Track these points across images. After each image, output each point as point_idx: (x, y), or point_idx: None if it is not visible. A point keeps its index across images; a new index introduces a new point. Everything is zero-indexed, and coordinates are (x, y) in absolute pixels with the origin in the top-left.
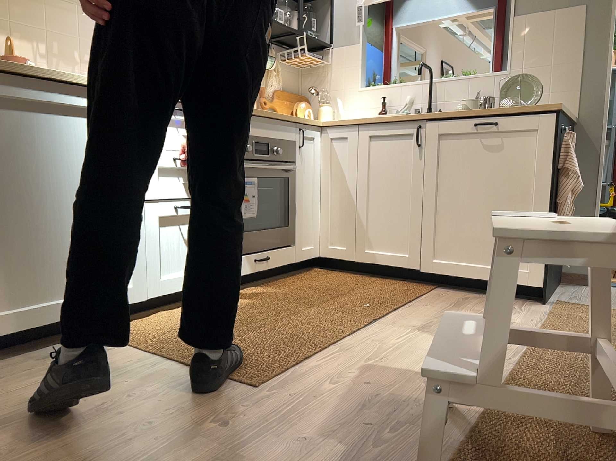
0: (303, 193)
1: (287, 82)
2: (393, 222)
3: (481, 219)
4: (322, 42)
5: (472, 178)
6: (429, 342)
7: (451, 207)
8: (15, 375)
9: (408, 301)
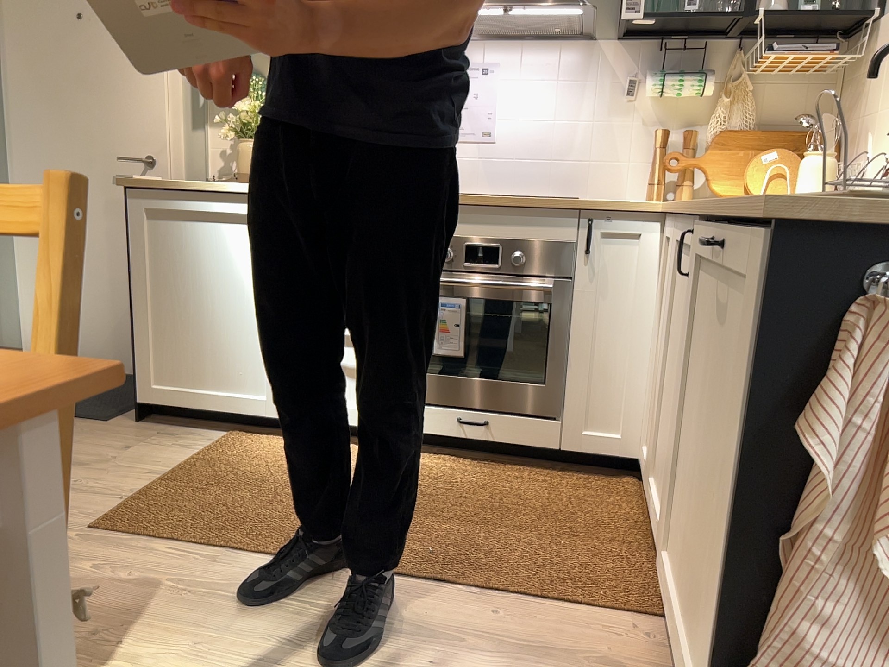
0: (598, 338)
1: (787, 108)
2: (670, 441)
3: (703, 507)
4: (832, 14)
5: (710, 393)
6: (274, 635)
7: (693, 451)
8: (129, 435)
9: (493, 592)
